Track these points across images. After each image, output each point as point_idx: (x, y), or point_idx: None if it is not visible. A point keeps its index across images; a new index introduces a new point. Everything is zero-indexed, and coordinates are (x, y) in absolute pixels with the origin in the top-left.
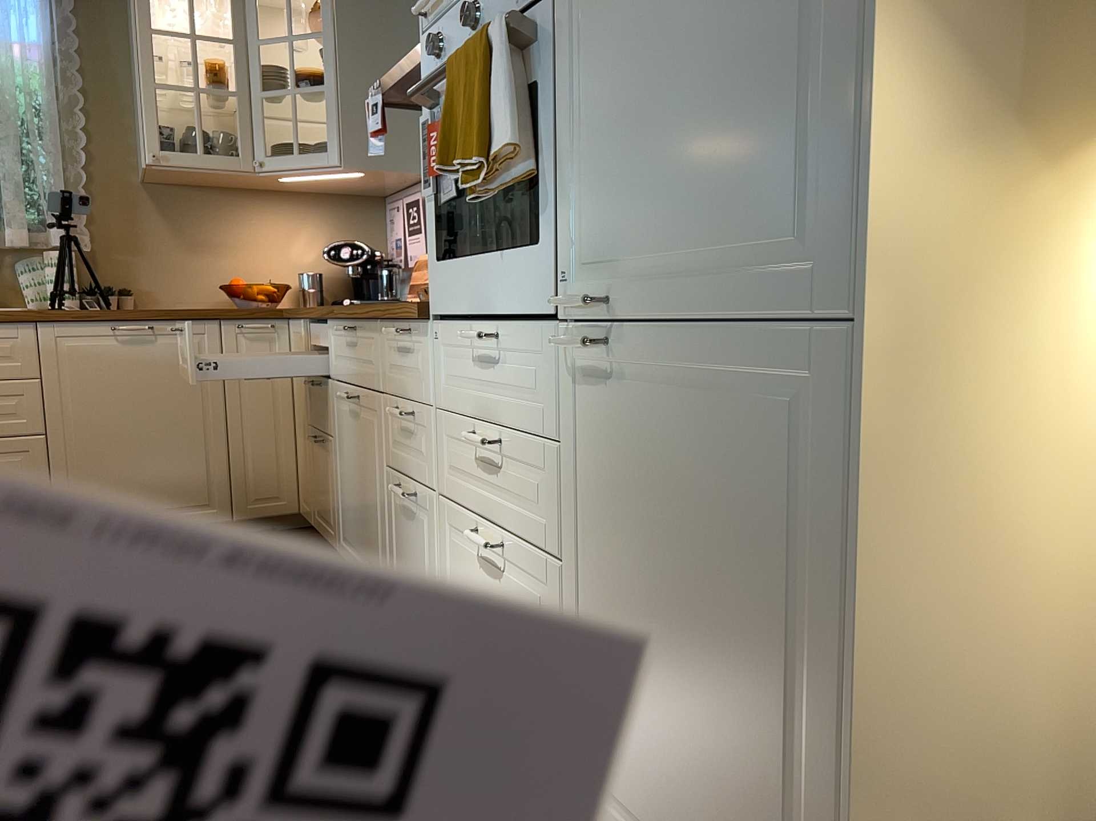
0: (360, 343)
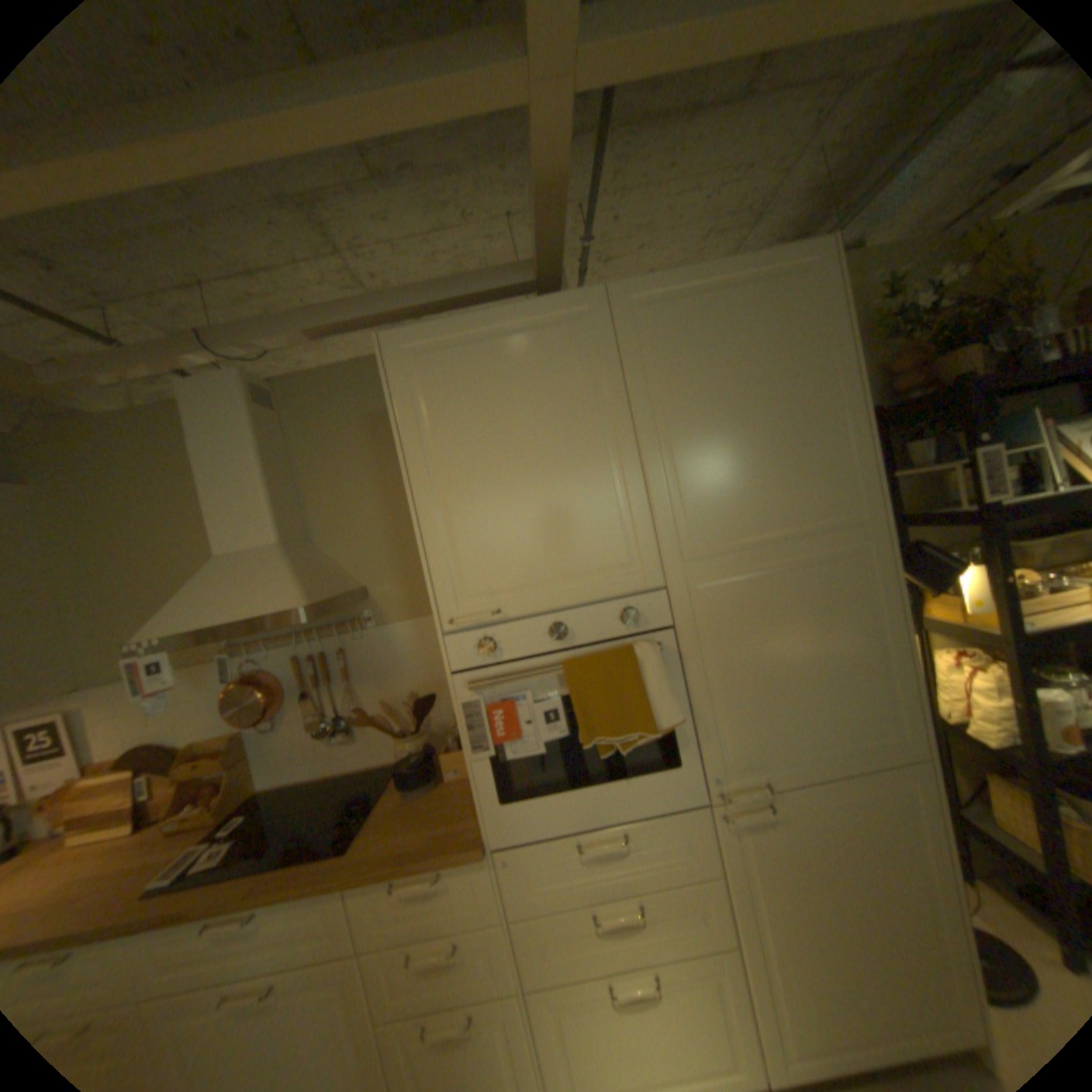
0: (269, 928)
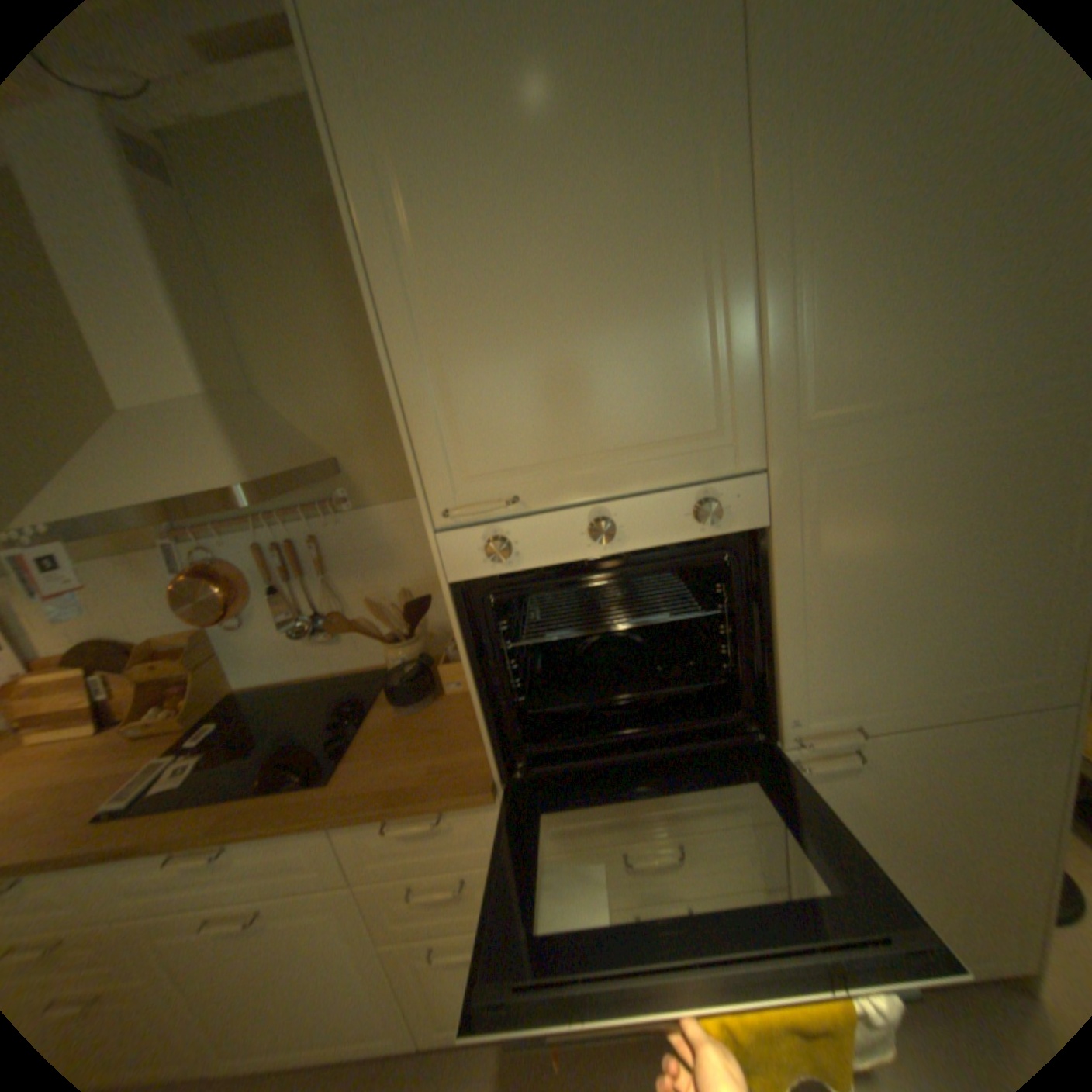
0: (244, 861)
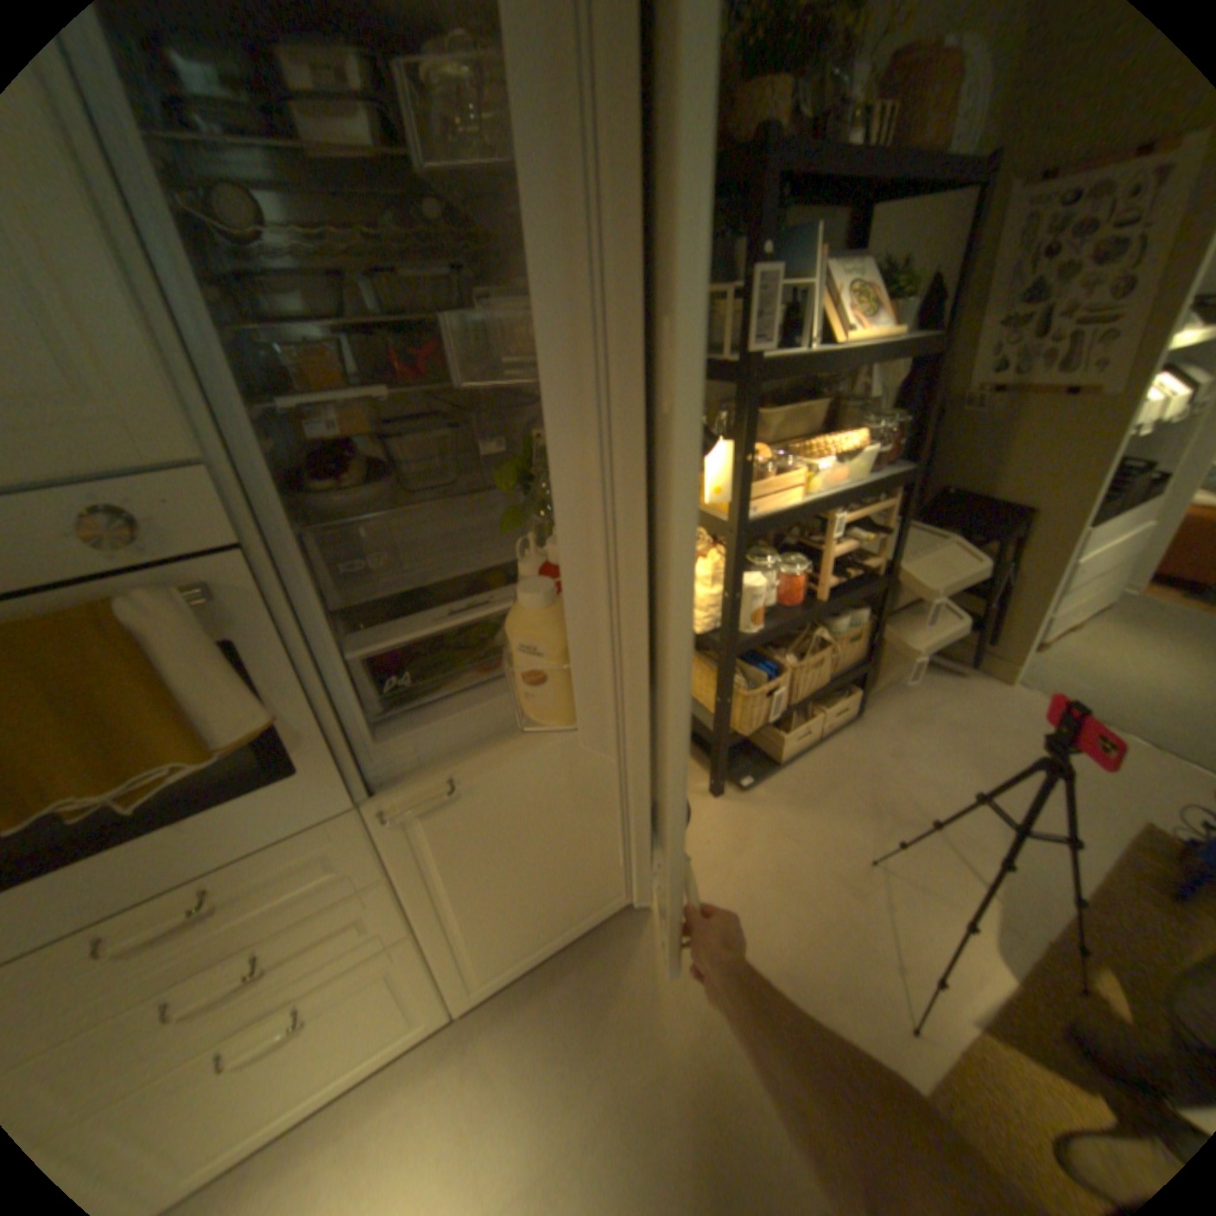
0: None
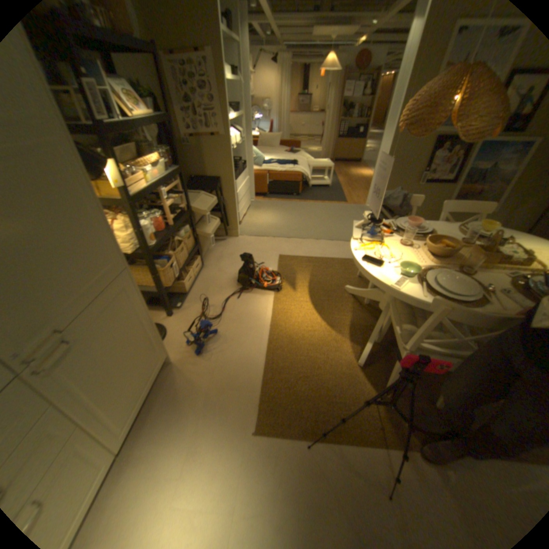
0: None
